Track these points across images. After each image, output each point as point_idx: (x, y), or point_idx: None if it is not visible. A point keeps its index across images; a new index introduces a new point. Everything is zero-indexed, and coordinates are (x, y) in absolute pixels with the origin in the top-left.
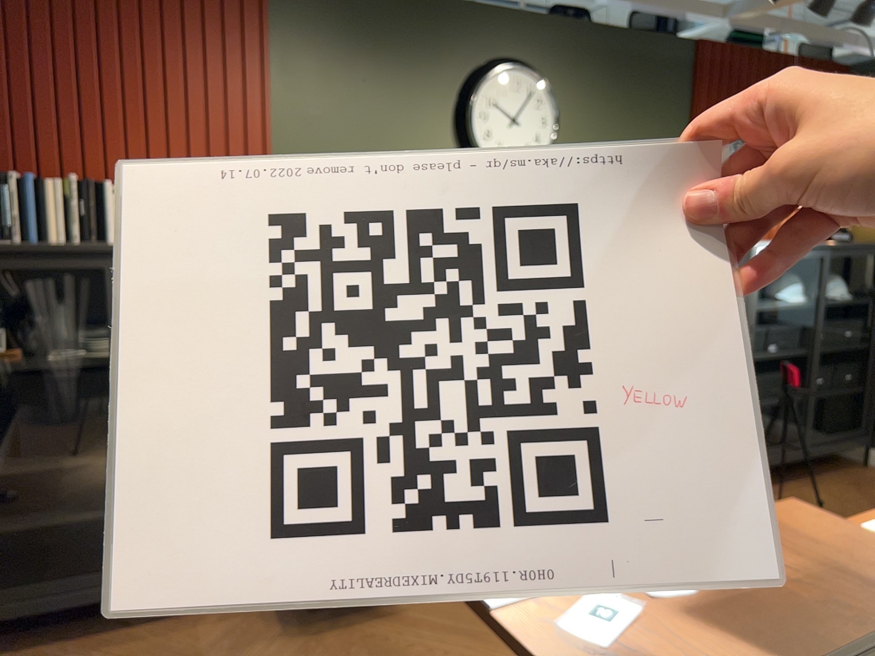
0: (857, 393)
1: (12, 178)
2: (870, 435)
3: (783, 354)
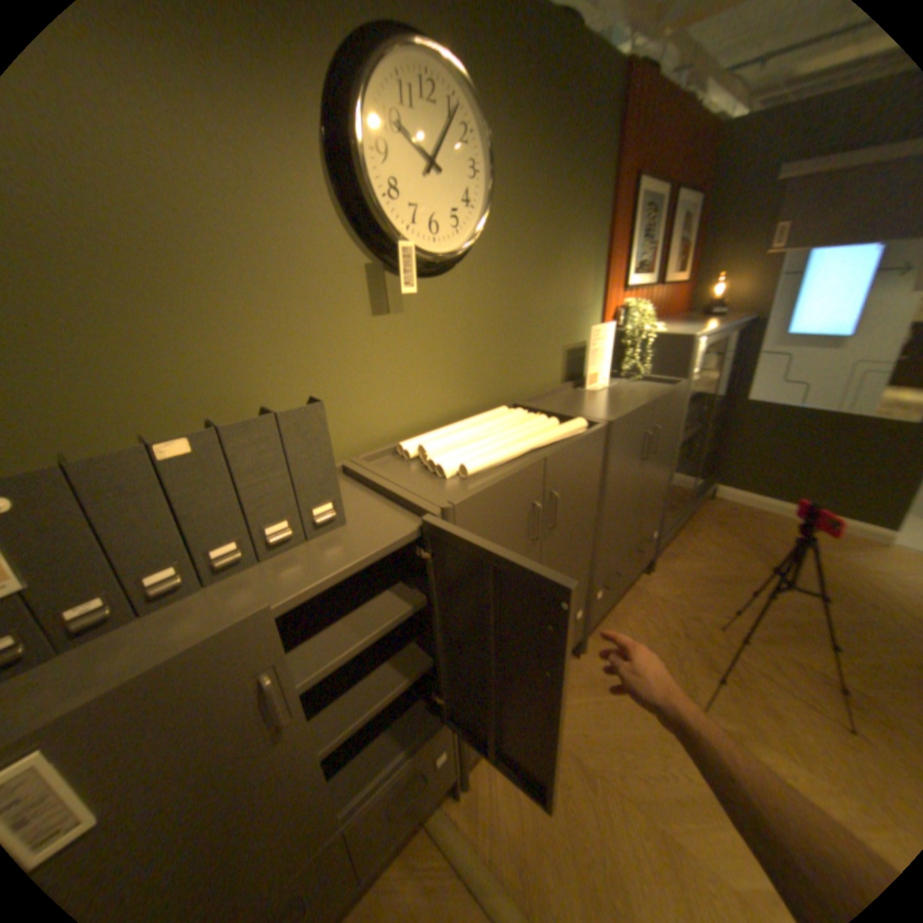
0: (713, 446)
1: None
2: (717, 476)
3: (688, 435)
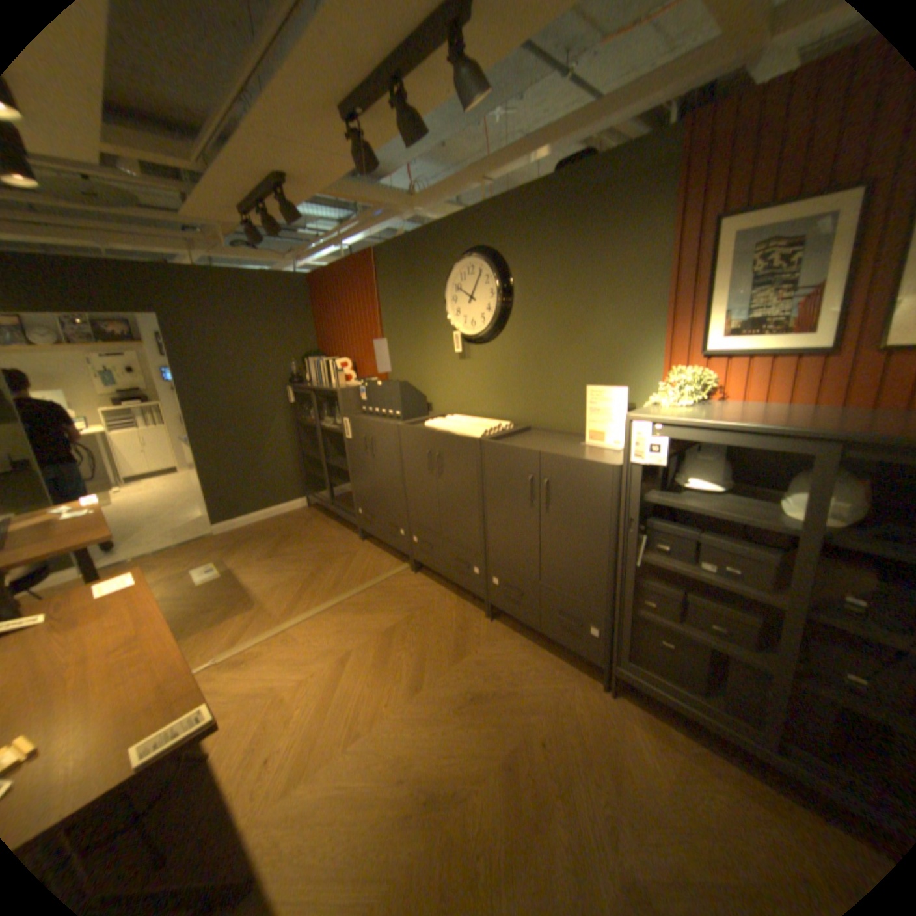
0: None
1: (315, 361)
2: None
3: (714, 582)
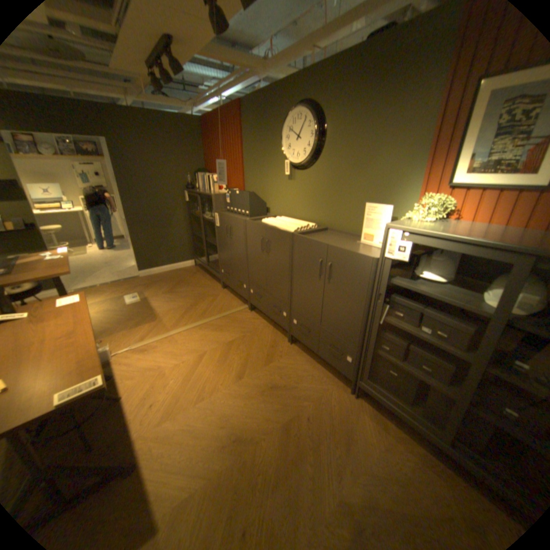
0: None
1: (201, 175)
2: None
3: (428, 339)
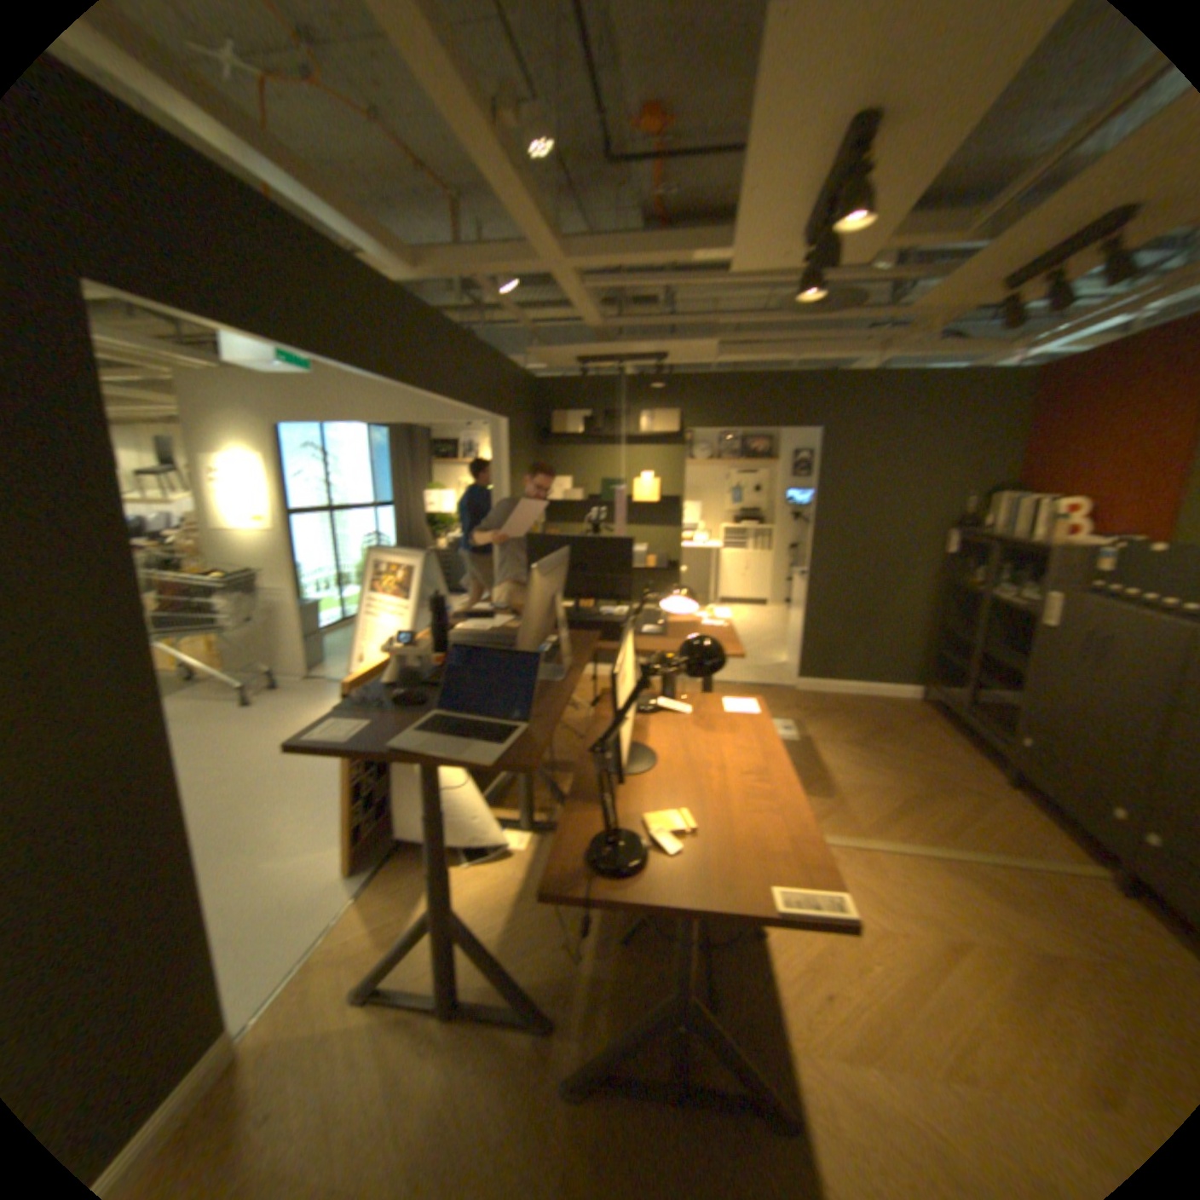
0: None
1: (1013, 497)
2: None
3: None
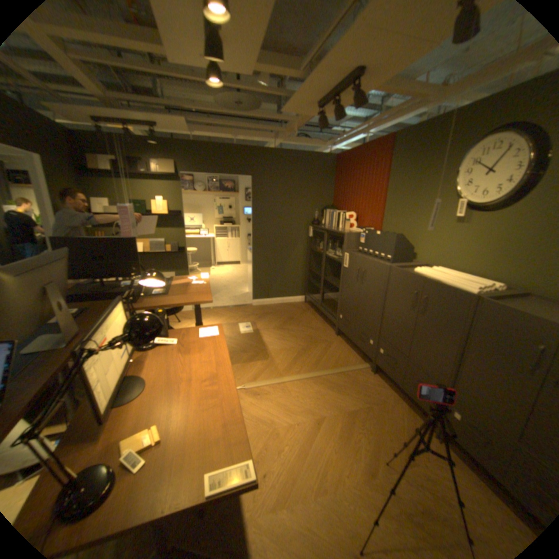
0: None
1: (330, 212)
2: None
3: None
